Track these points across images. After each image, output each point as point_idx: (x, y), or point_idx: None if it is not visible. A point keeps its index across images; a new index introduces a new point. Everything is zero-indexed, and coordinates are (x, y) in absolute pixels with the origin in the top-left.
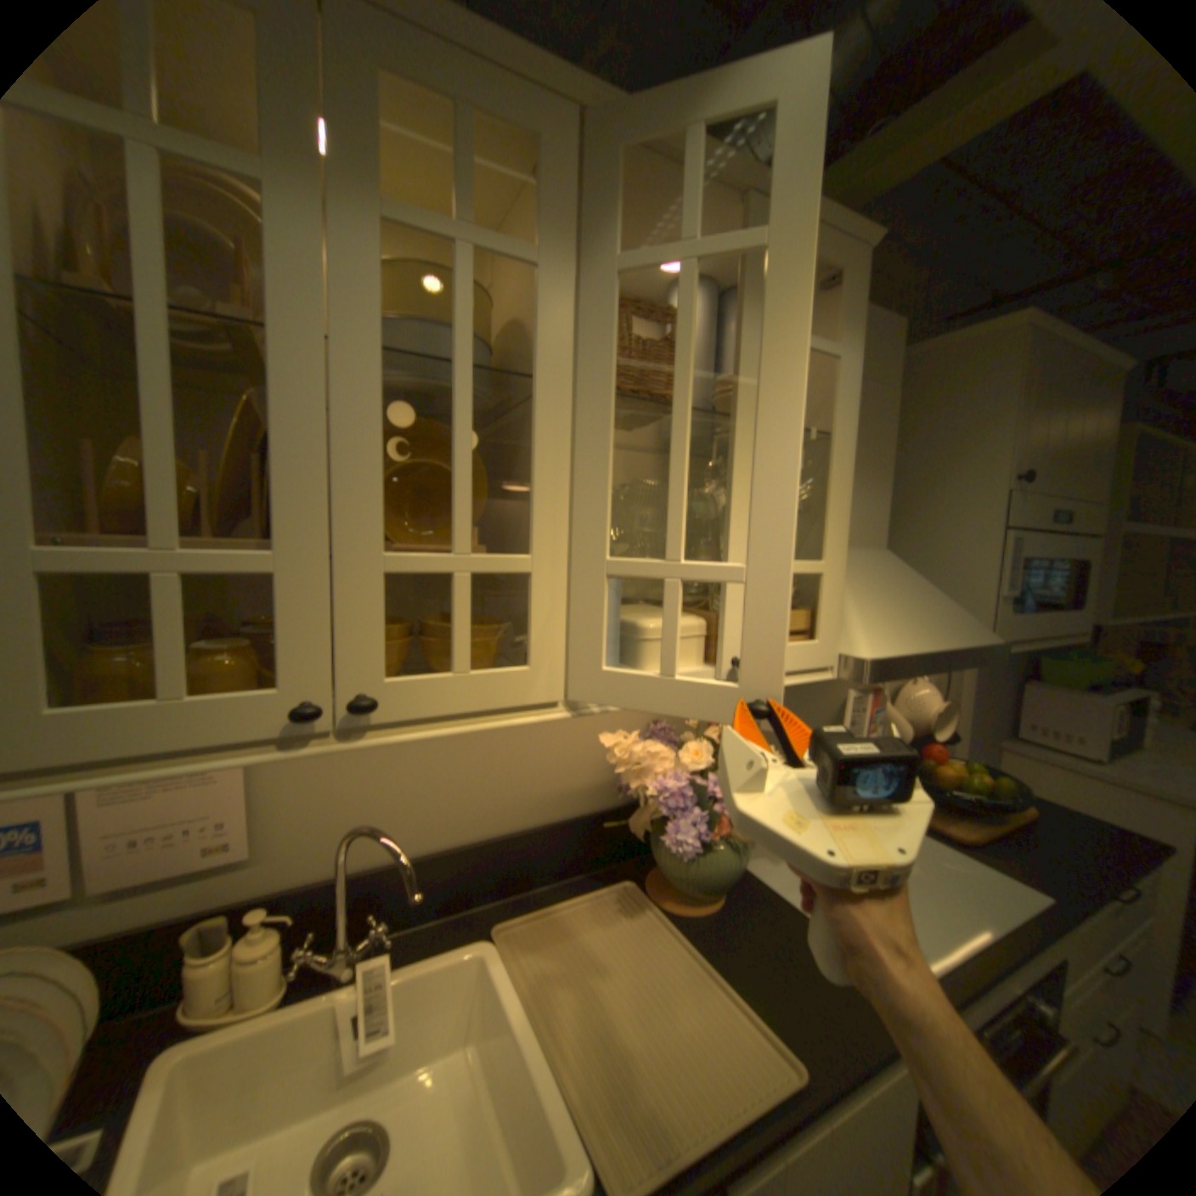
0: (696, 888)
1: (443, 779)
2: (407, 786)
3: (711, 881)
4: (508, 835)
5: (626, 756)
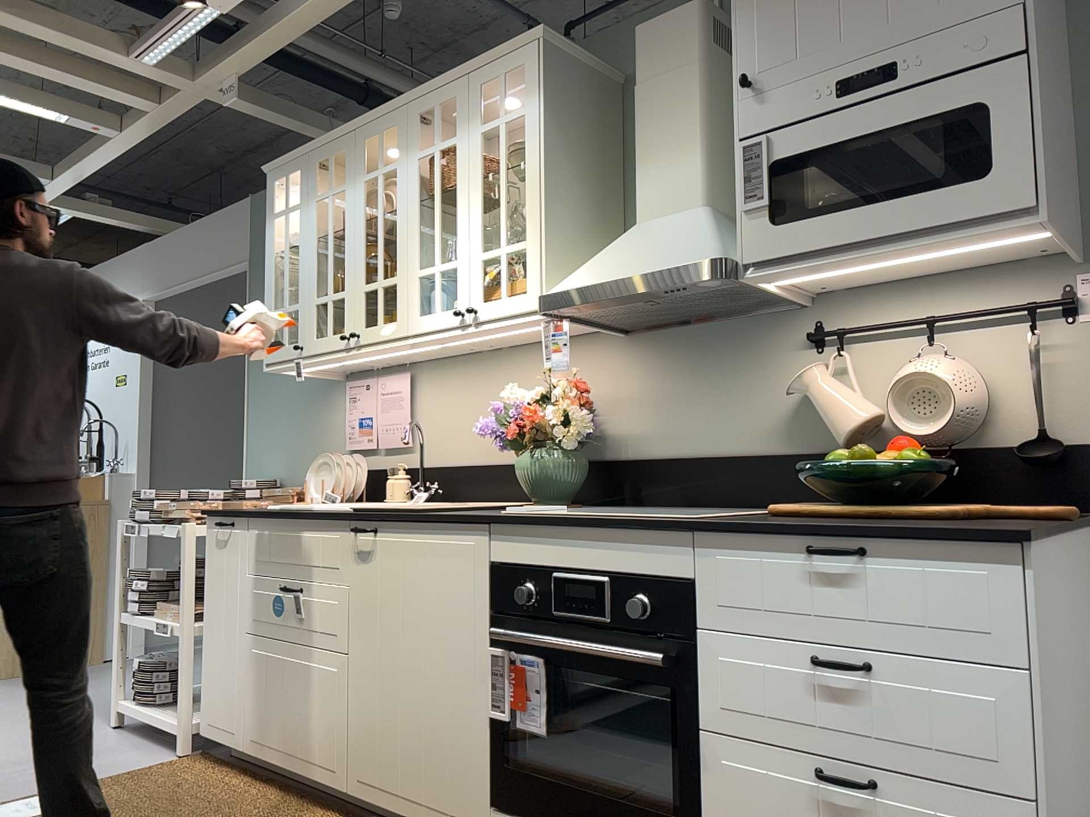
0: (529, 490)
1: (472, 424)
2: (460, 425)
3: (534, 486)
4: (498, 465)
5: (512, 400)
